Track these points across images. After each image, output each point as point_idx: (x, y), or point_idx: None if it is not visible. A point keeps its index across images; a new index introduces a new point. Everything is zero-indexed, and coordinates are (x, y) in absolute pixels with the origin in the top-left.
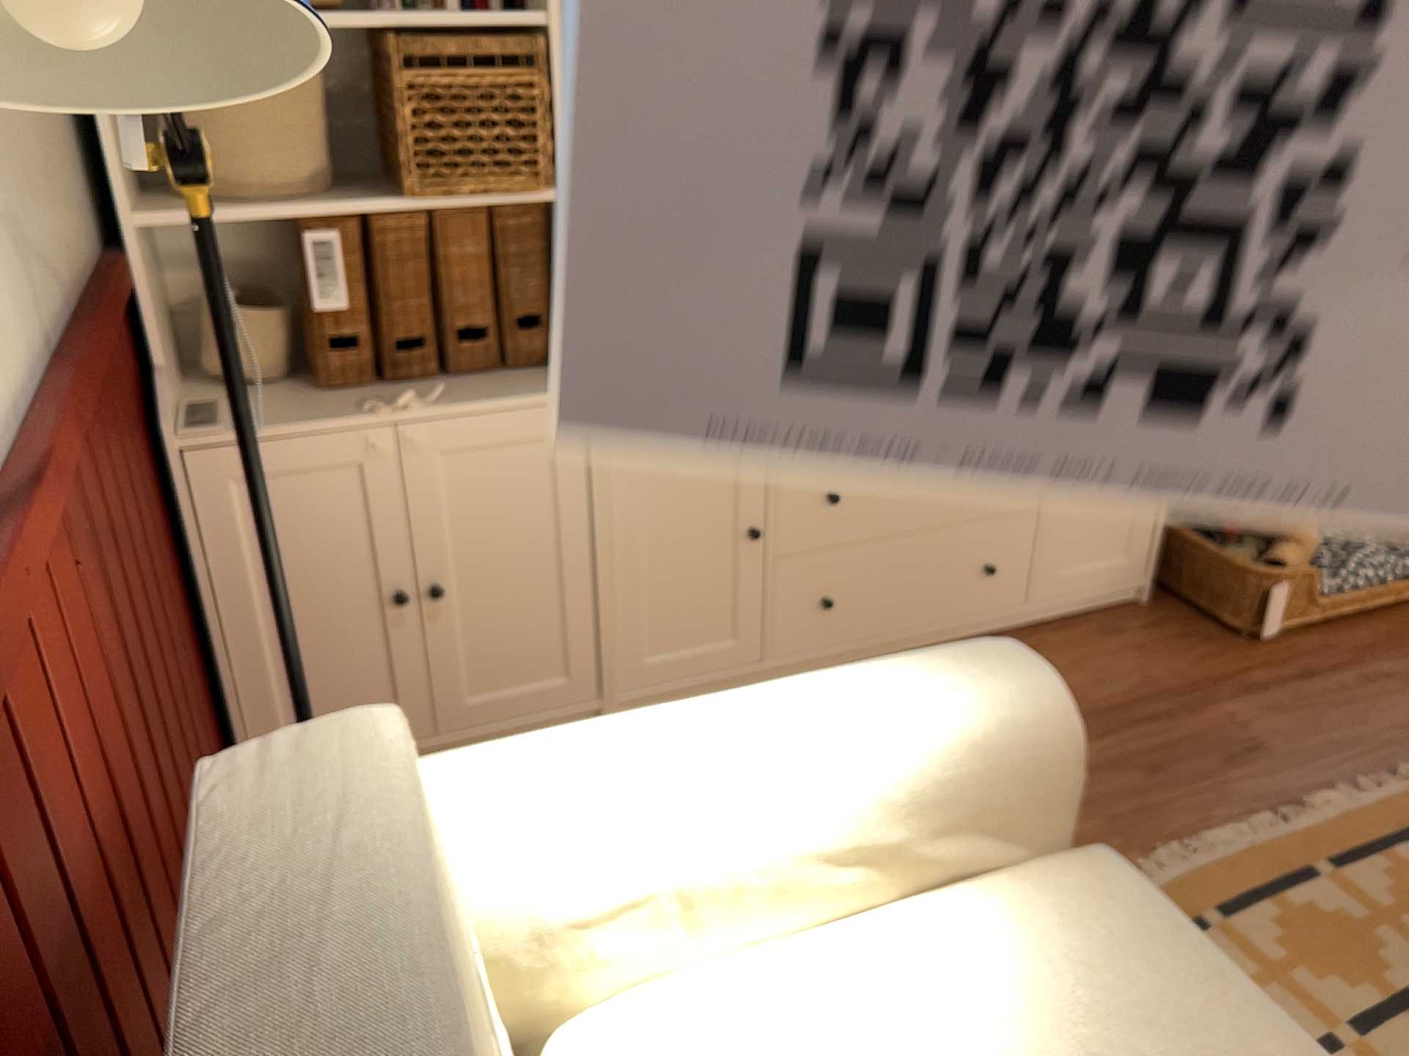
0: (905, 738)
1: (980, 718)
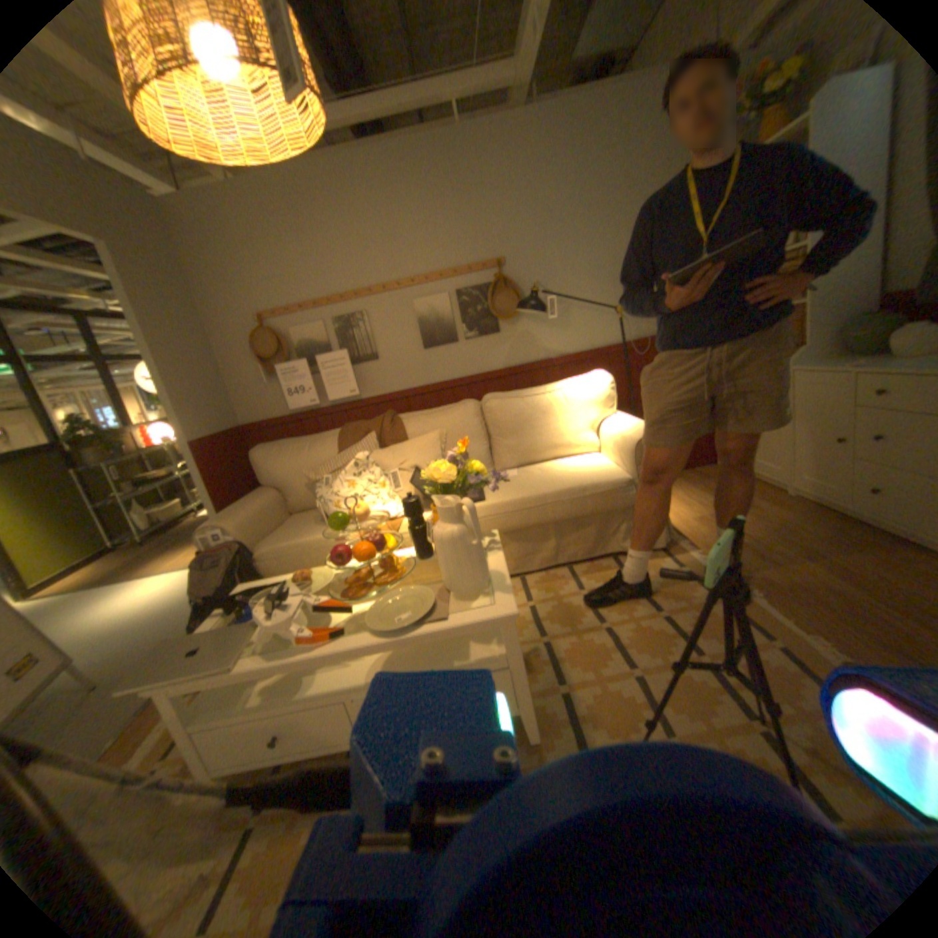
0: (624, 429)
1: (632, 432)
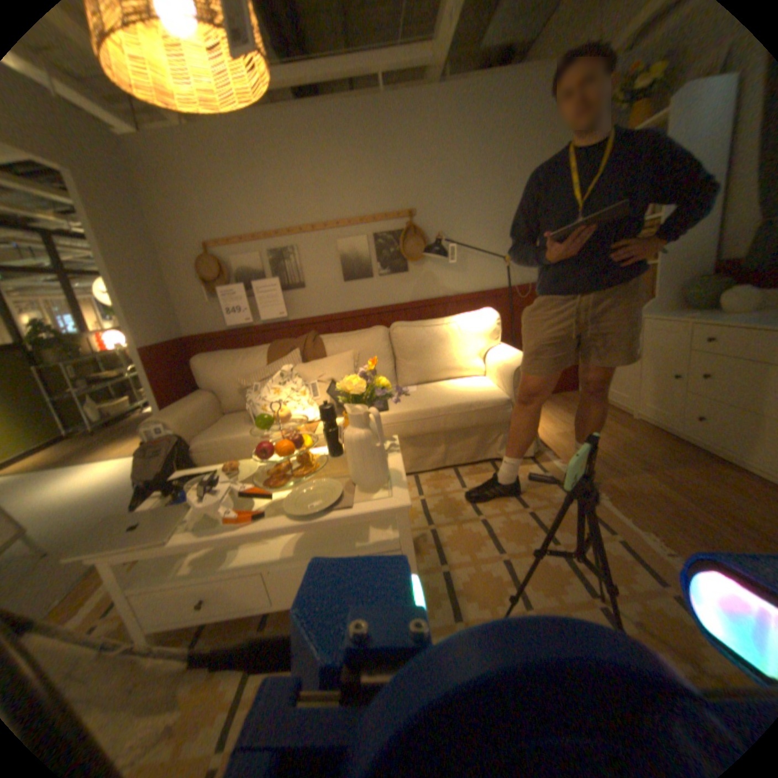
0: (506, 358)
1: (512, 361)
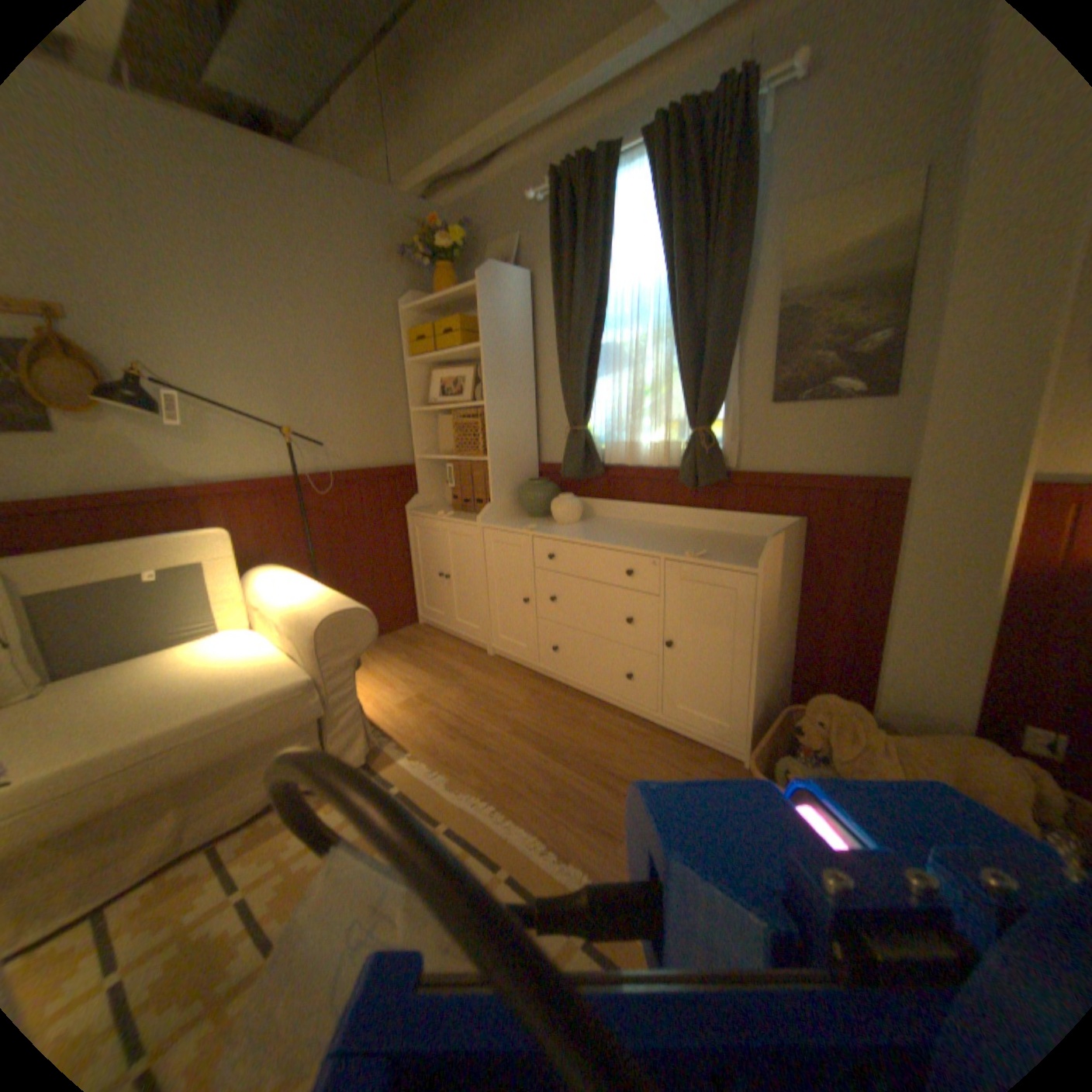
0: (299, 604)
1: (310, 610)
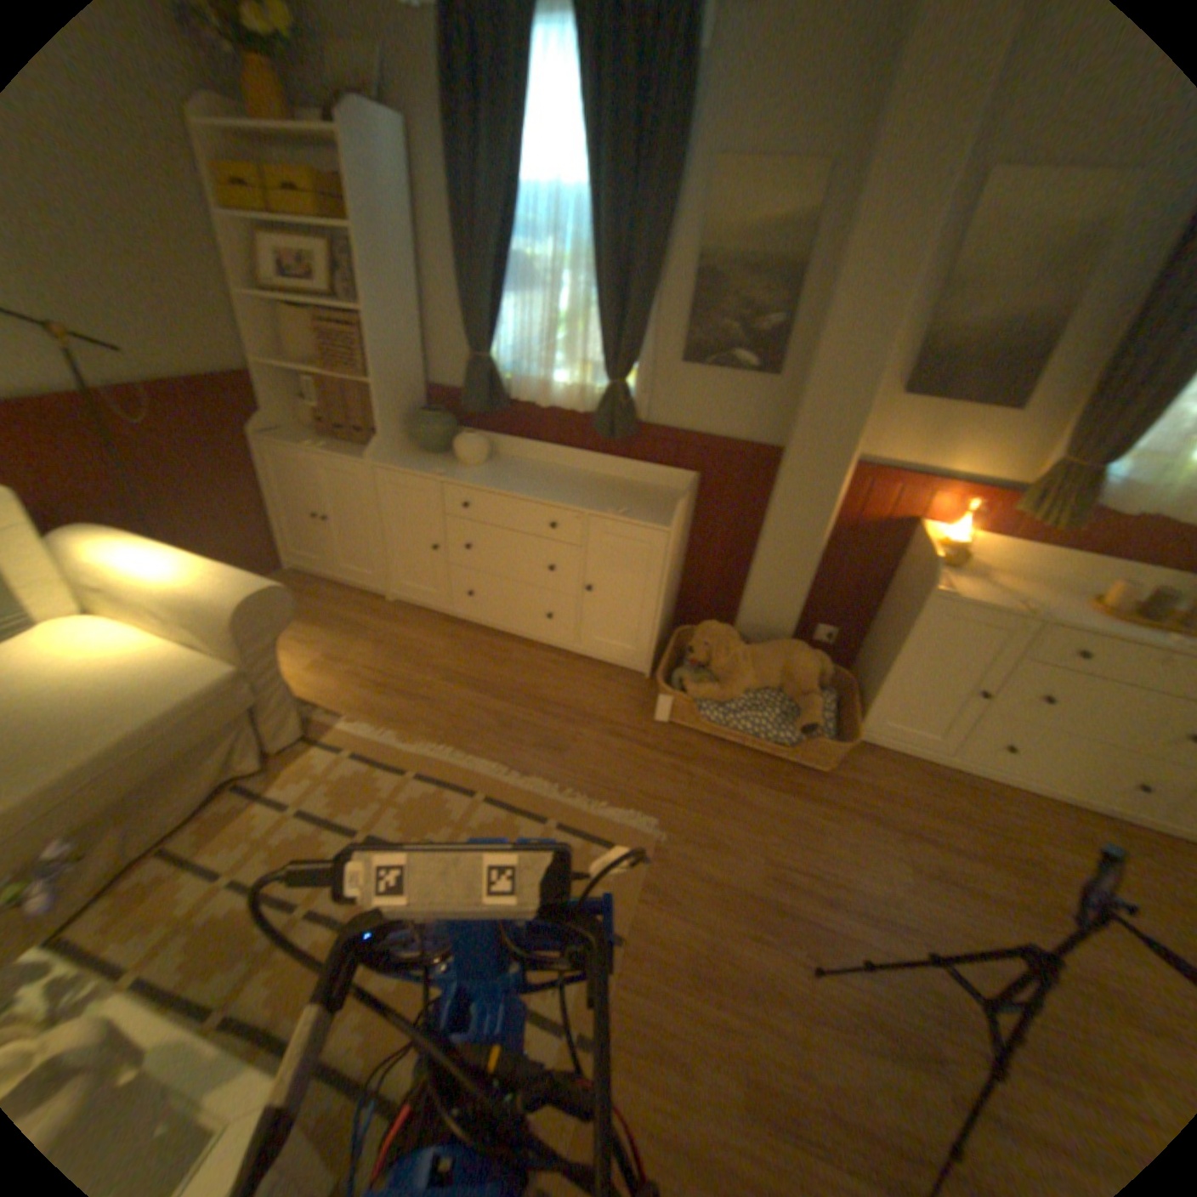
0: (188, 586)
1: (212, 594)
